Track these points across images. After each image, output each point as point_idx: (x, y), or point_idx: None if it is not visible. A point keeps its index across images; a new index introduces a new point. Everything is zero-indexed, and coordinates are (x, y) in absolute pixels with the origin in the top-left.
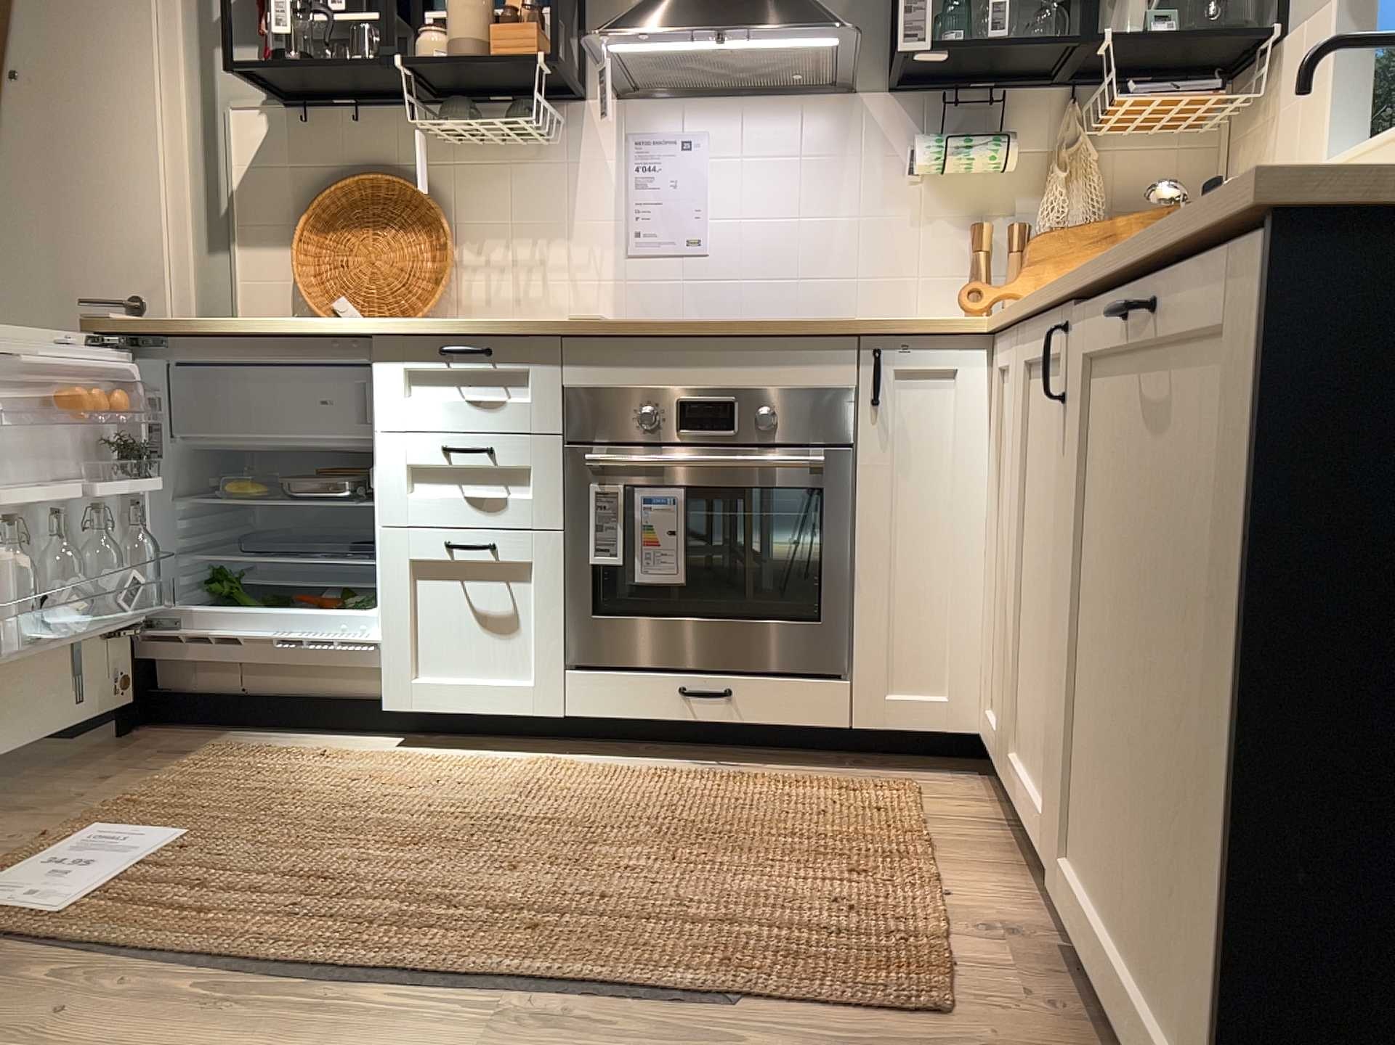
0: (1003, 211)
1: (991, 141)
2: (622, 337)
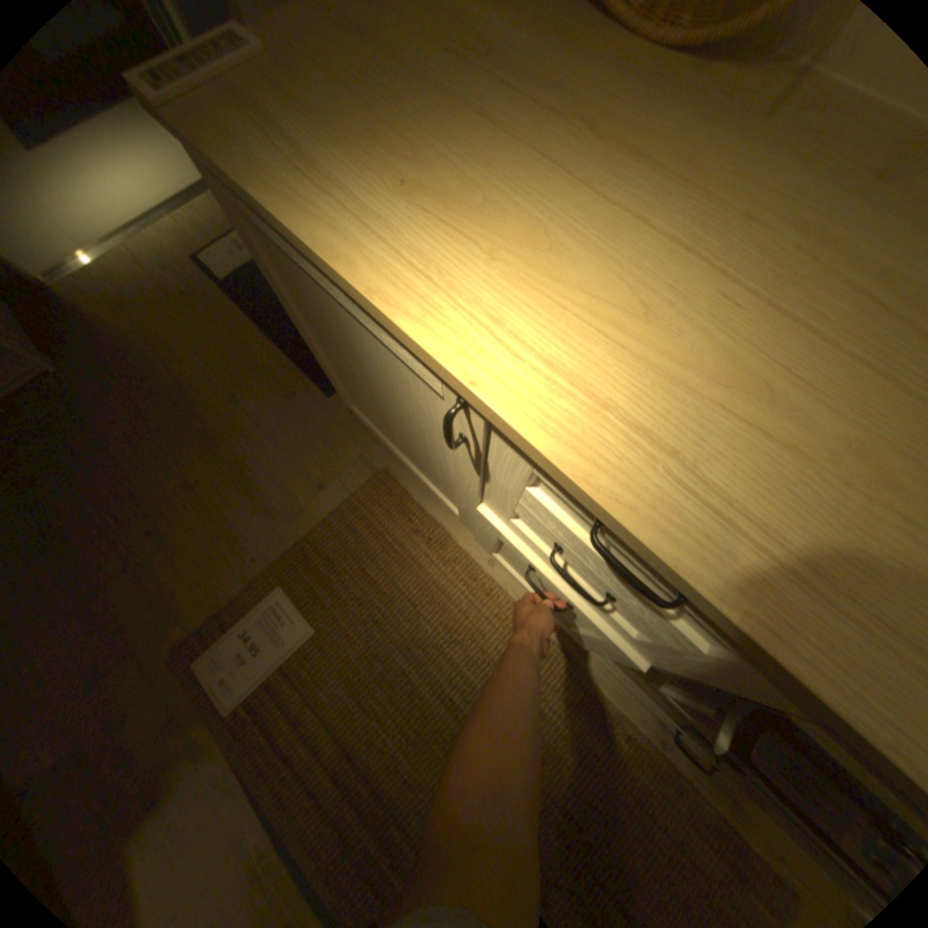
0: None
1: None
2: None
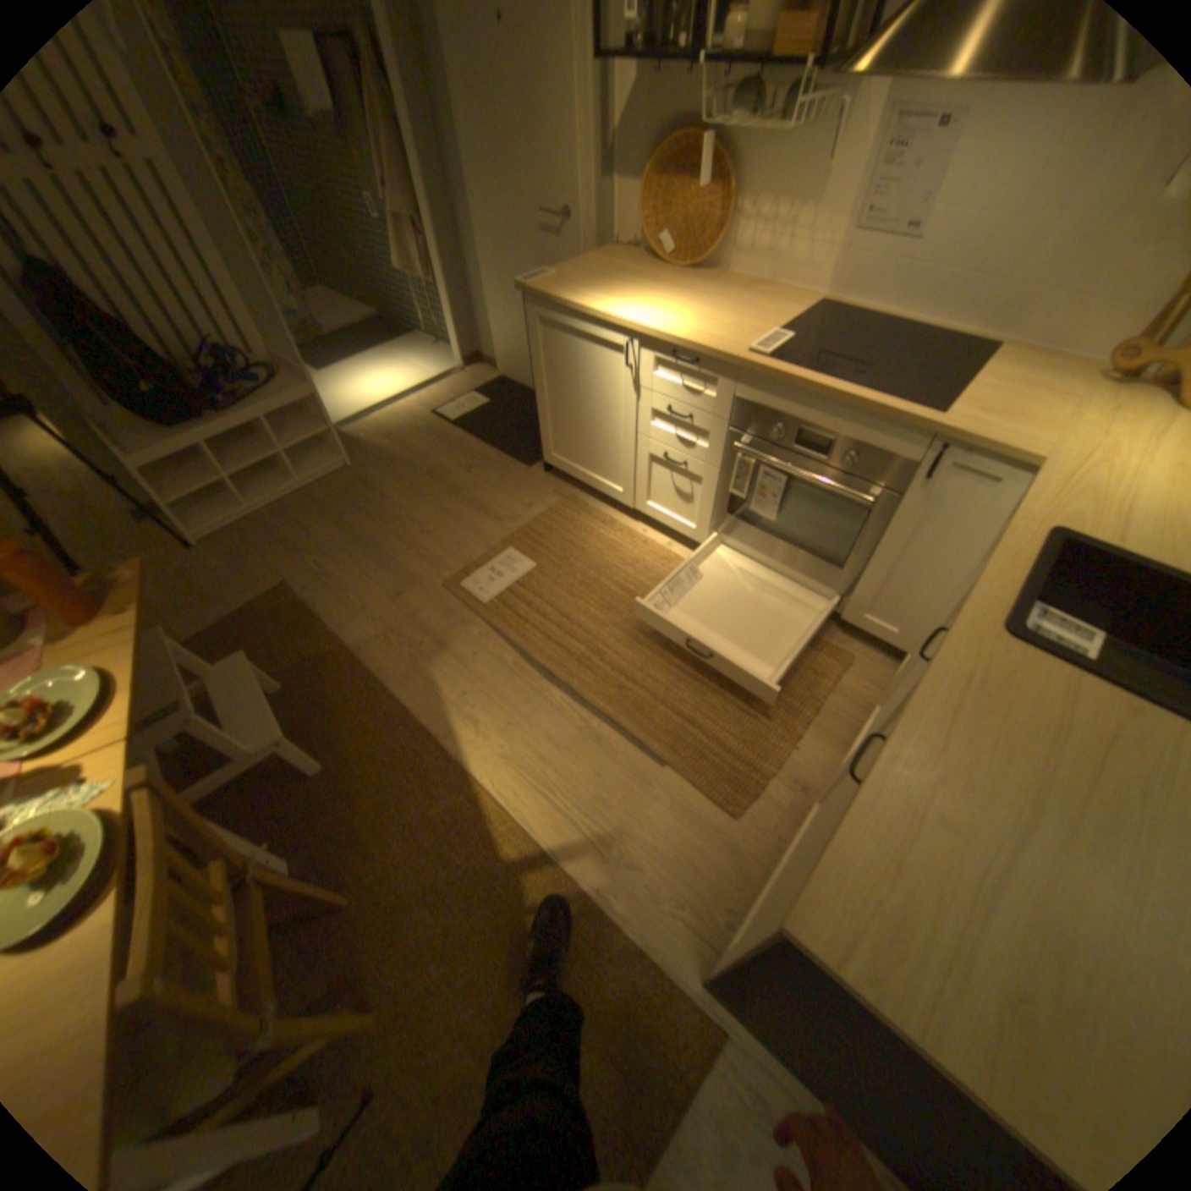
0: None
1: None
2: (773, 378)
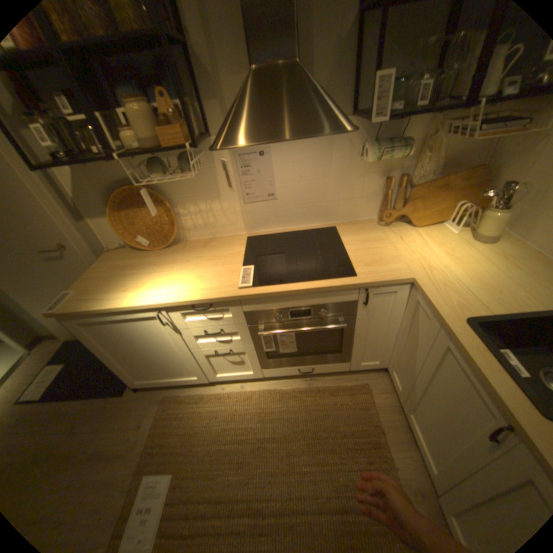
0: (399, 166)
1: (404, 146)
2: (263, 296)
